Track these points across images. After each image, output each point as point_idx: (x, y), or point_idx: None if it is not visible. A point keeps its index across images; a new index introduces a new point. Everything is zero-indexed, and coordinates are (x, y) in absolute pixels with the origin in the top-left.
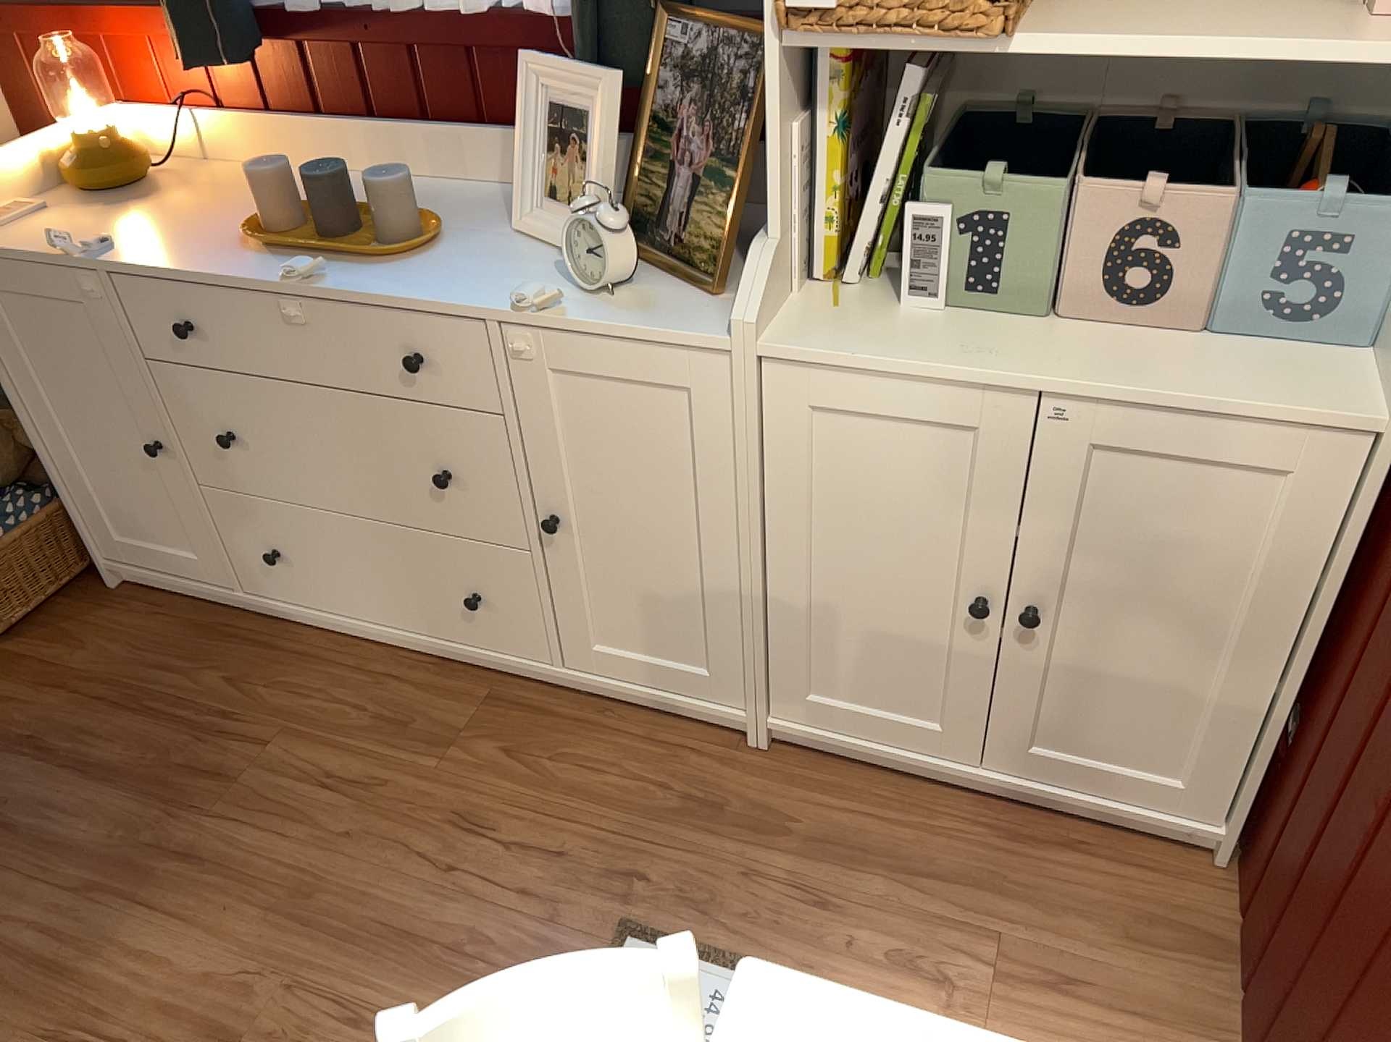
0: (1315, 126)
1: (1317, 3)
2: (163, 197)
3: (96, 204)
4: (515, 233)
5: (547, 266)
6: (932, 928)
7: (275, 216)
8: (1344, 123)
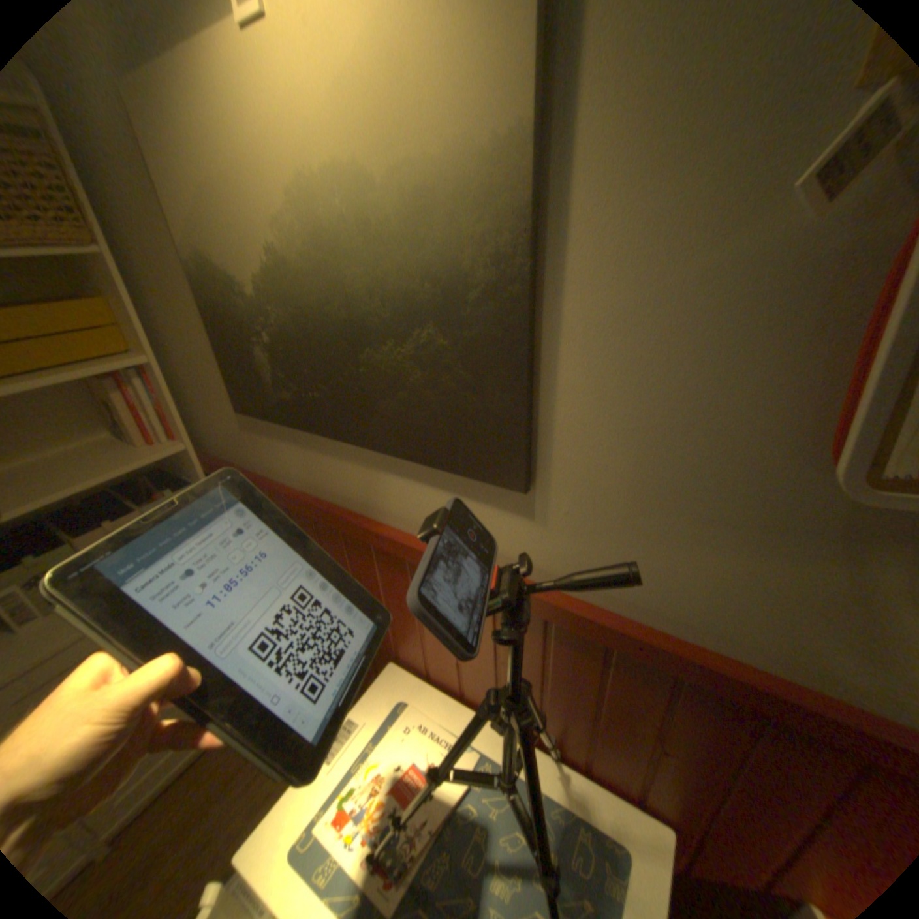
0: (135, 479)
1: (111, 452)
2: None
3: None
4: None
5: None
6: (247, 795)
7: None
8: (144, 474)
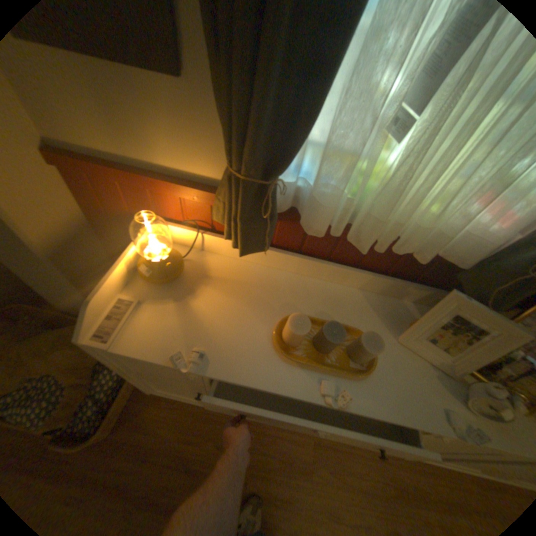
0: None
1: None
2: (201, 290)
3: (166, 296)
4: (400, 345)
5: (435, 381)
6: None
7: (297, 342)
8: None
